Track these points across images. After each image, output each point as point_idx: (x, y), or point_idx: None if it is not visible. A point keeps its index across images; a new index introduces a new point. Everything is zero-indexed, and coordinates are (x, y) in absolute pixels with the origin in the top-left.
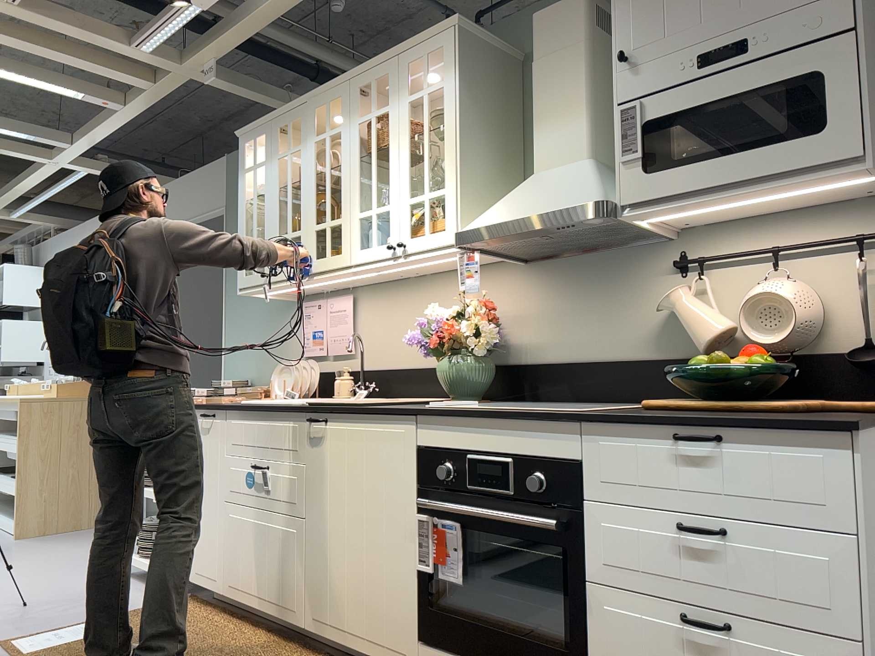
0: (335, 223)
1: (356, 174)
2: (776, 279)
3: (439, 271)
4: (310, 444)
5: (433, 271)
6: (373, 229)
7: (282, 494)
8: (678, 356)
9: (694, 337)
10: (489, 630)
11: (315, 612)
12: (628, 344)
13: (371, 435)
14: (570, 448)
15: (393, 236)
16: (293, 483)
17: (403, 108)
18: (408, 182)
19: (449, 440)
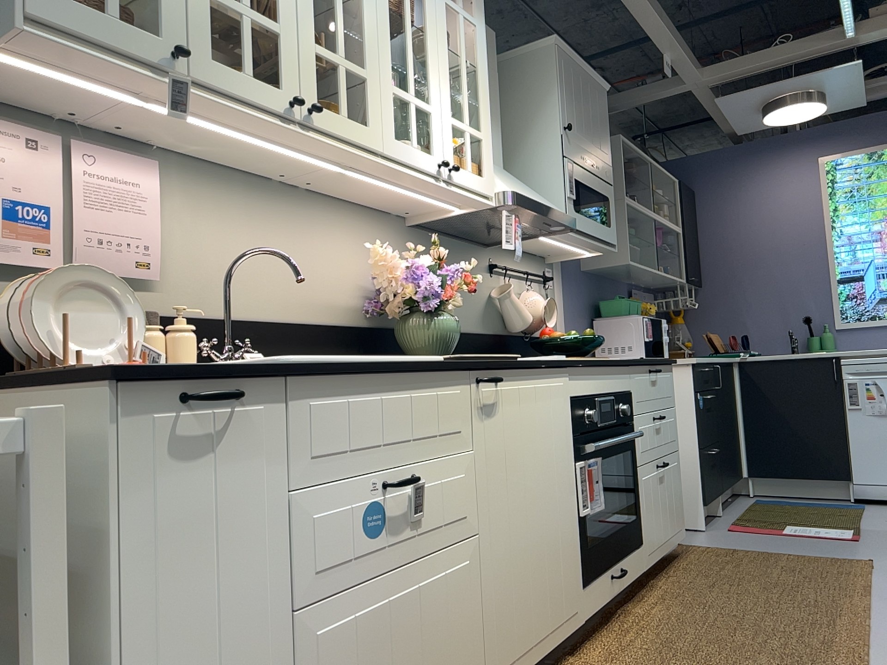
0: (357, 72)
1: (387, 26)
2: (531, 290)
3: (323, 193)
4: (479, 418)
5: (316, 190)
6: (415, 124)
7: (444, 513)
8: (494, 333)
9: (517, 320)
10: (613, 534)
11: (500, 660)
12: (473, 321)
13: (542, 391)
14: (629, 383)
15: (438, 151)
16: (460, 486)
17: (442, 4)
18: (451, 98)
19: (587, 387)
